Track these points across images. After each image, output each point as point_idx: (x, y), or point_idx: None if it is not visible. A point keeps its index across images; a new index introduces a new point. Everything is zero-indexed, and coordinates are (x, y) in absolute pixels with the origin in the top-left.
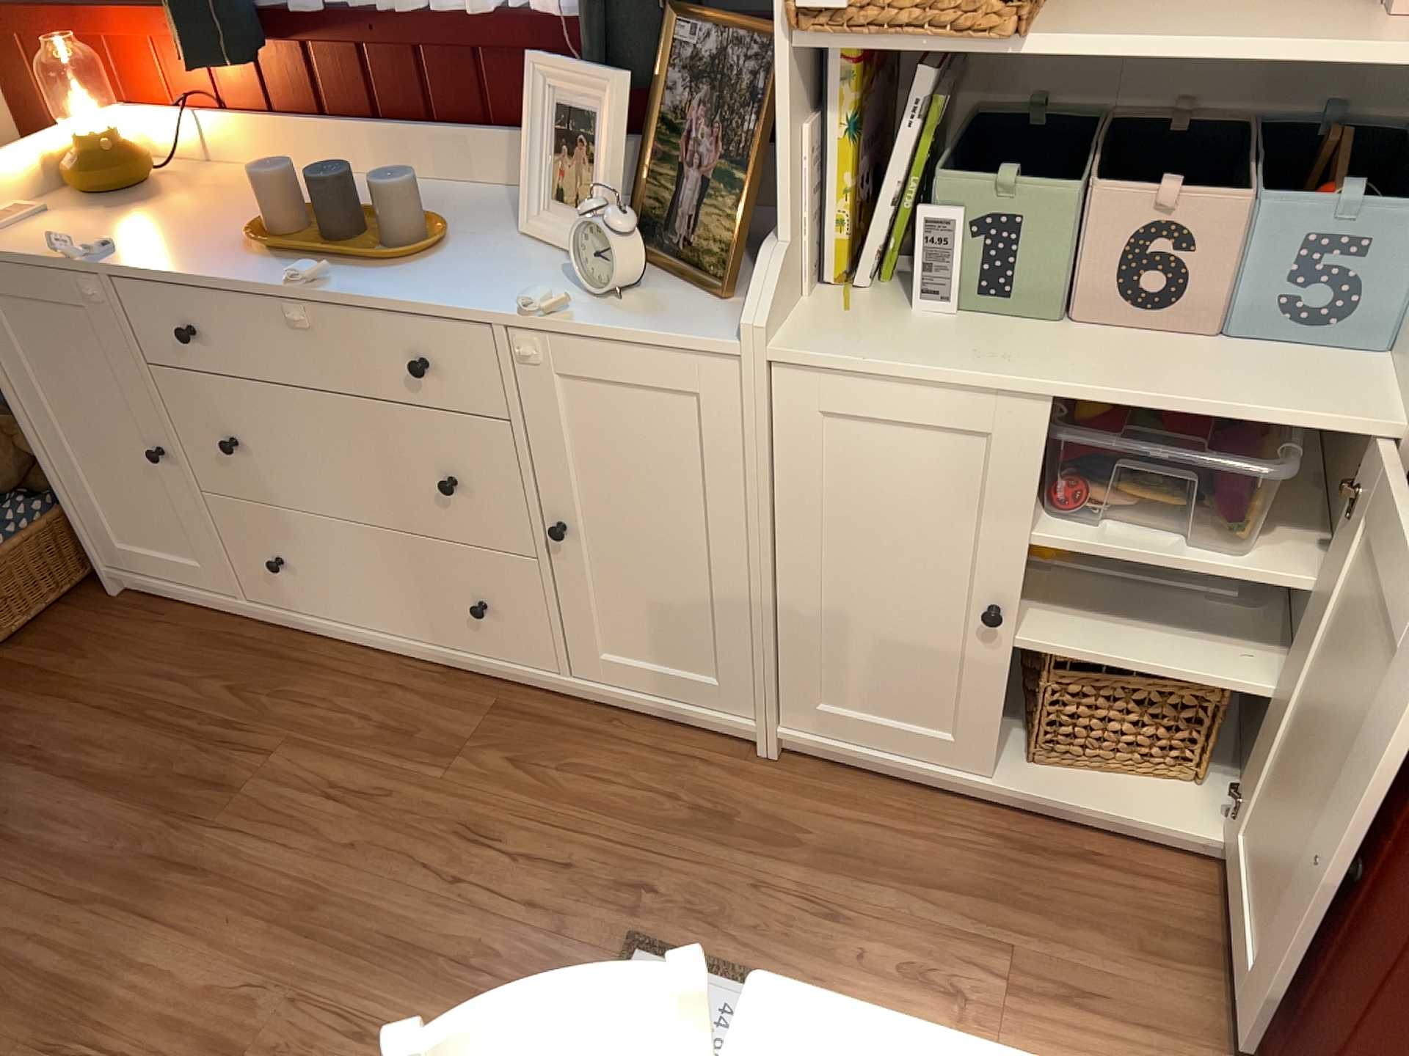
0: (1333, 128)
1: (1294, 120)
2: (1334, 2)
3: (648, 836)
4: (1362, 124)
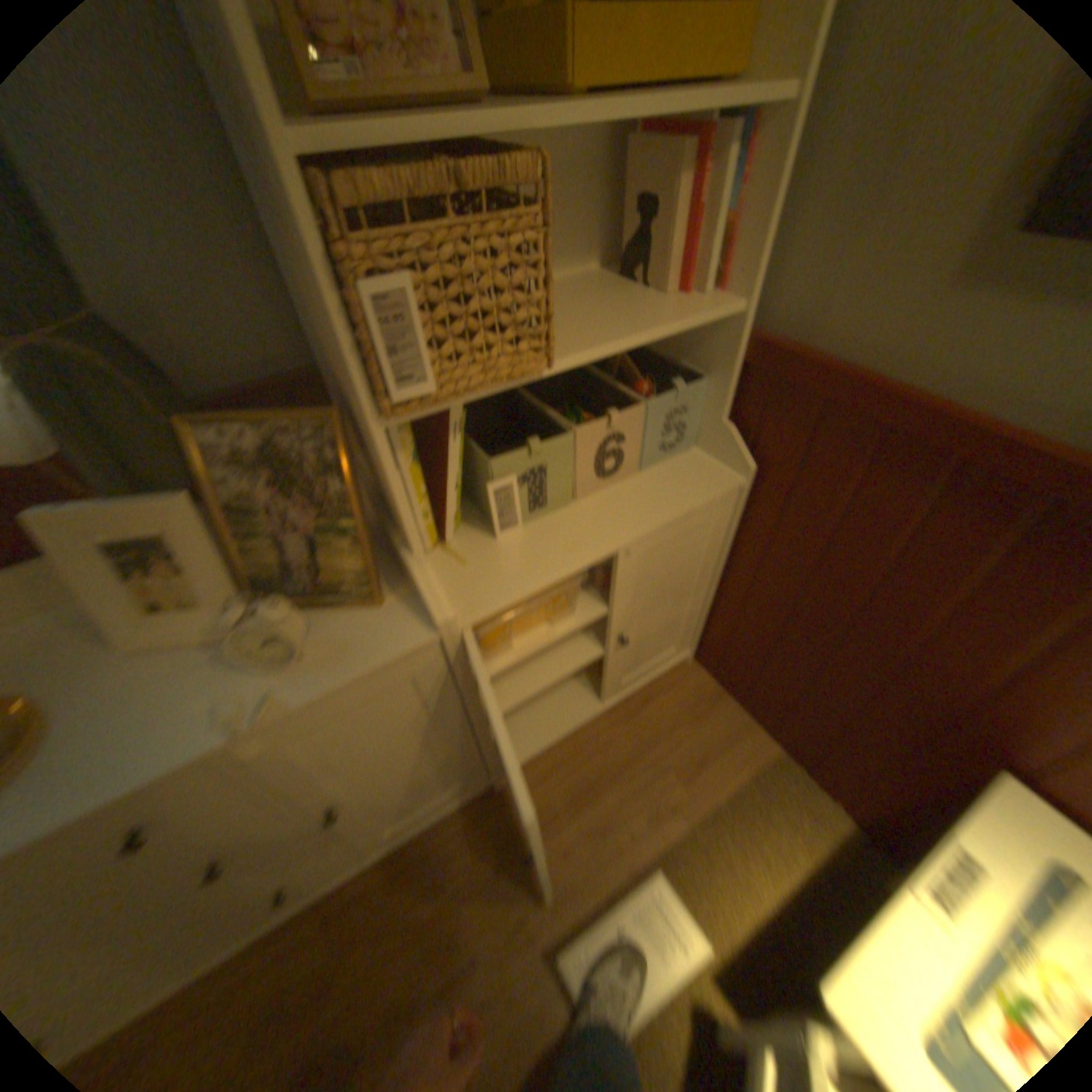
0: None
1: None
2: (623, 293)
3: (492, 892)
4: None
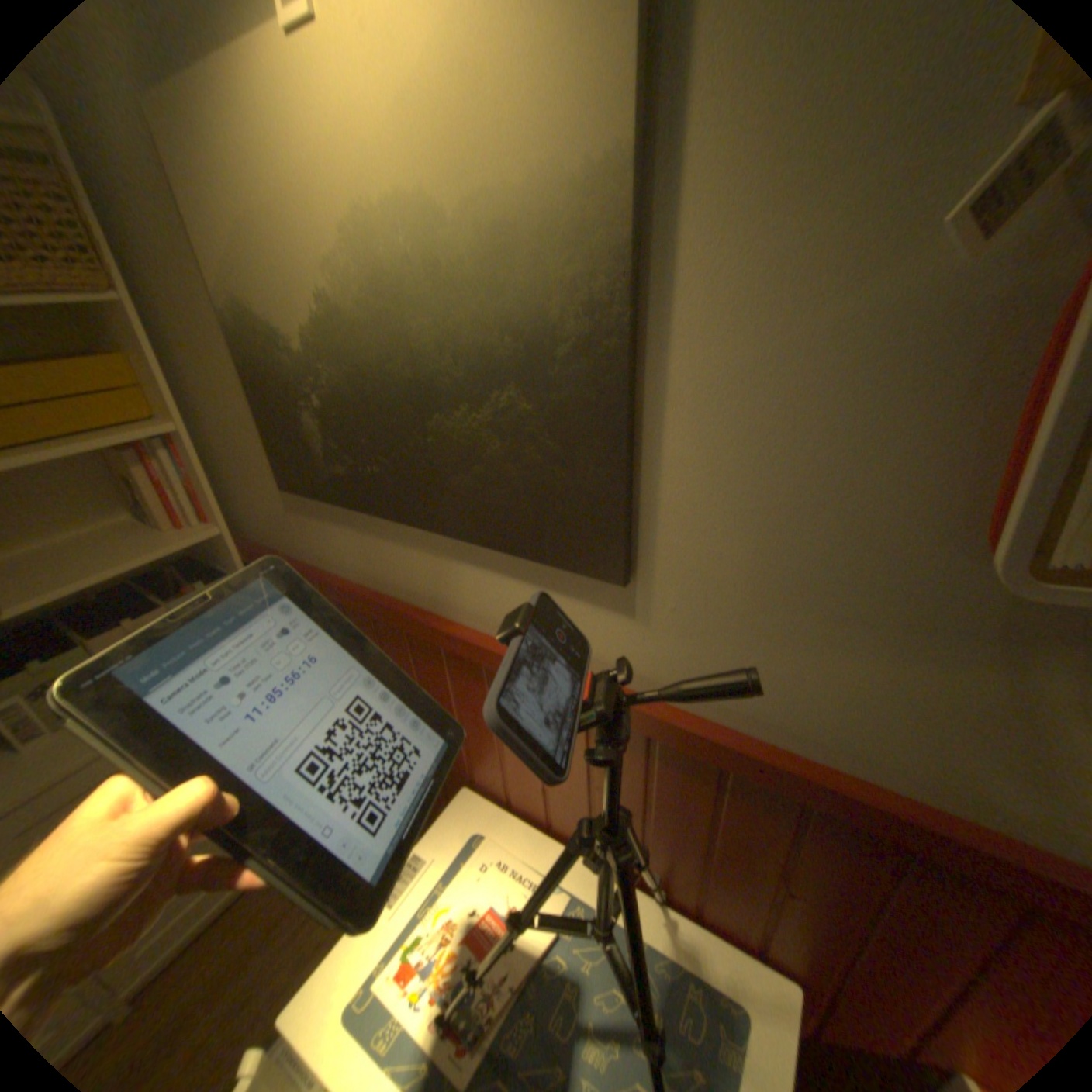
0: (161, 569)
1: (143, 574)
2: (132, 537)
3: None
4: (171, 563)
